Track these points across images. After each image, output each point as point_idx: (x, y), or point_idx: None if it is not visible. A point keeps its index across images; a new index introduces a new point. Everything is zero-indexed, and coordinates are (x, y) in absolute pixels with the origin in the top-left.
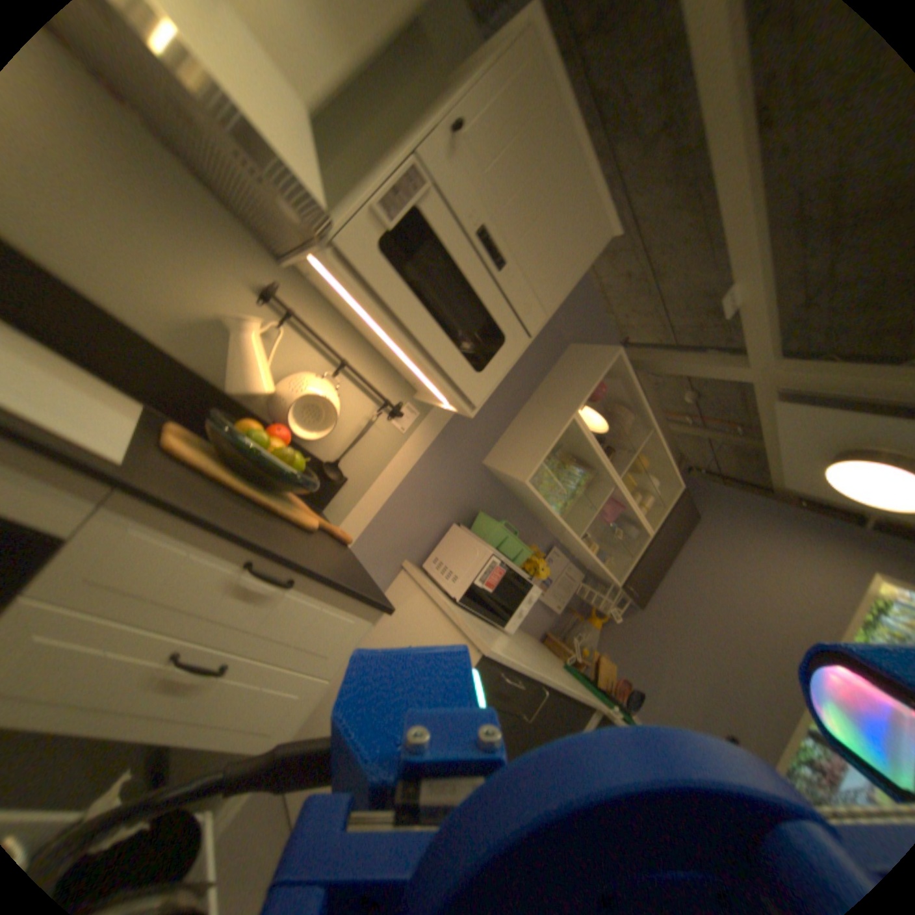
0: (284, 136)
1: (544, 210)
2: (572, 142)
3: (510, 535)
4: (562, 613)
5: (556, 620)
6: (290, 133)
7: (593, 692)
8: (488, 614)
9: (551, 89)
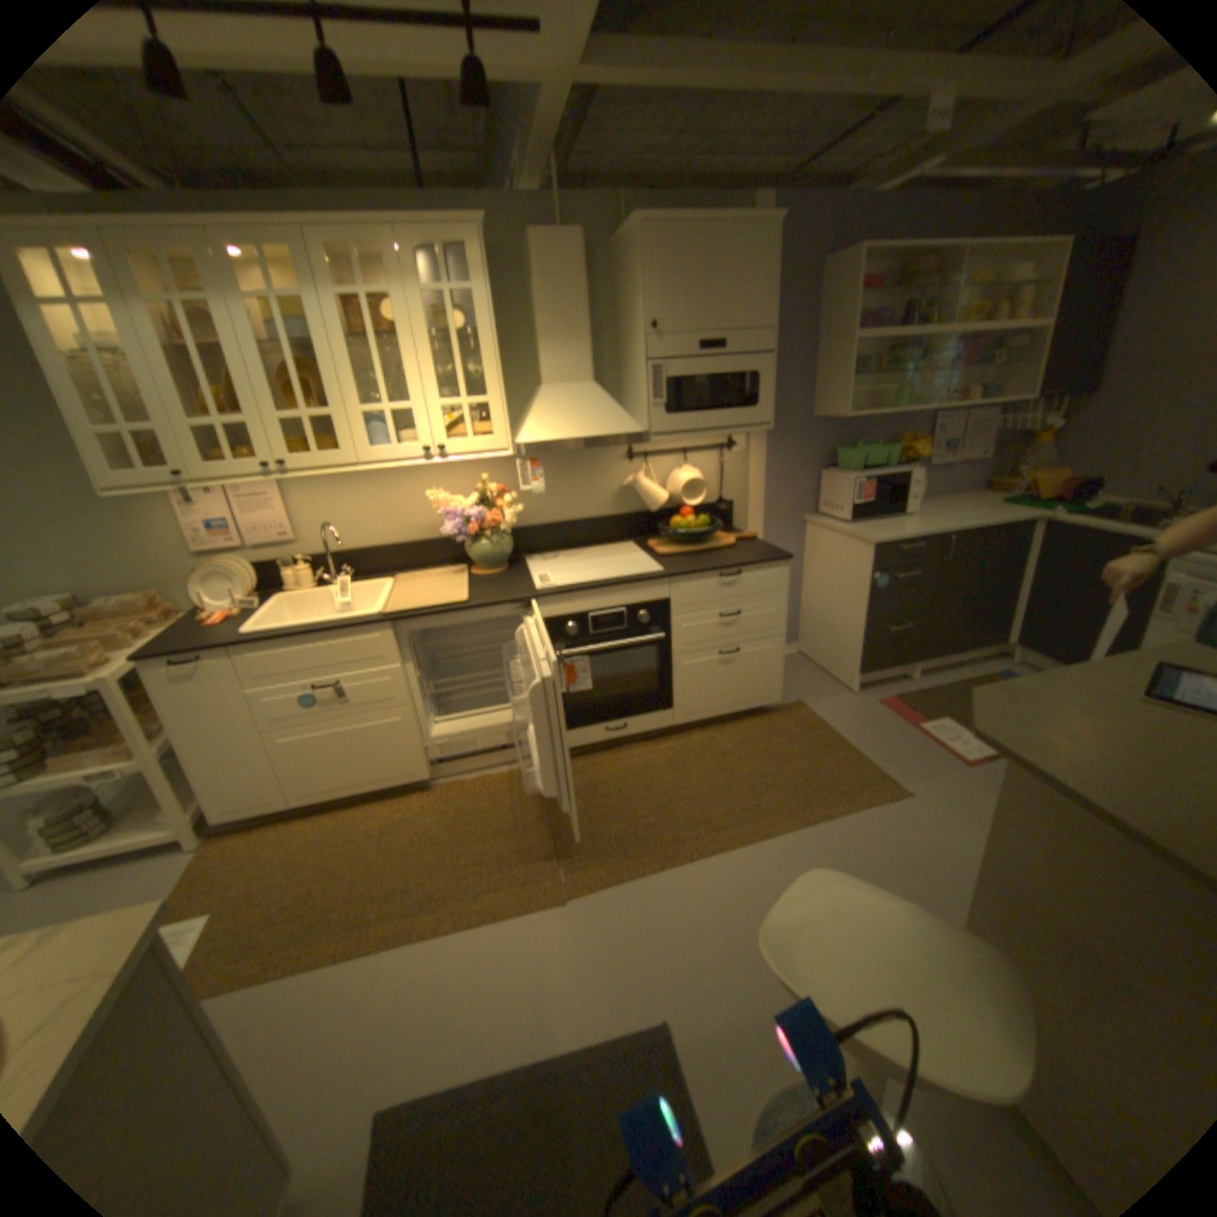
0: (608, 422)
1: (722, 285)
2: (706, 229)
3: (880, 438)
4: (991, 453)
5: (993, 460)
6: (605, 415)
7: (1050, 502)
8: (881, 513)
9: (673, 230)
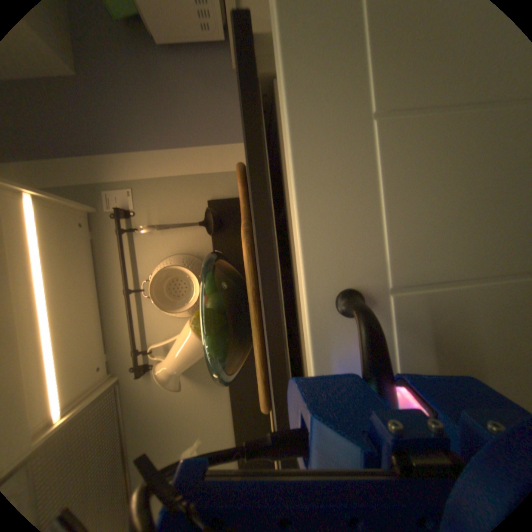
0: None
1: None
2: None
3: None
4: None
5: None
6: None
7: None
8: None
9: None
